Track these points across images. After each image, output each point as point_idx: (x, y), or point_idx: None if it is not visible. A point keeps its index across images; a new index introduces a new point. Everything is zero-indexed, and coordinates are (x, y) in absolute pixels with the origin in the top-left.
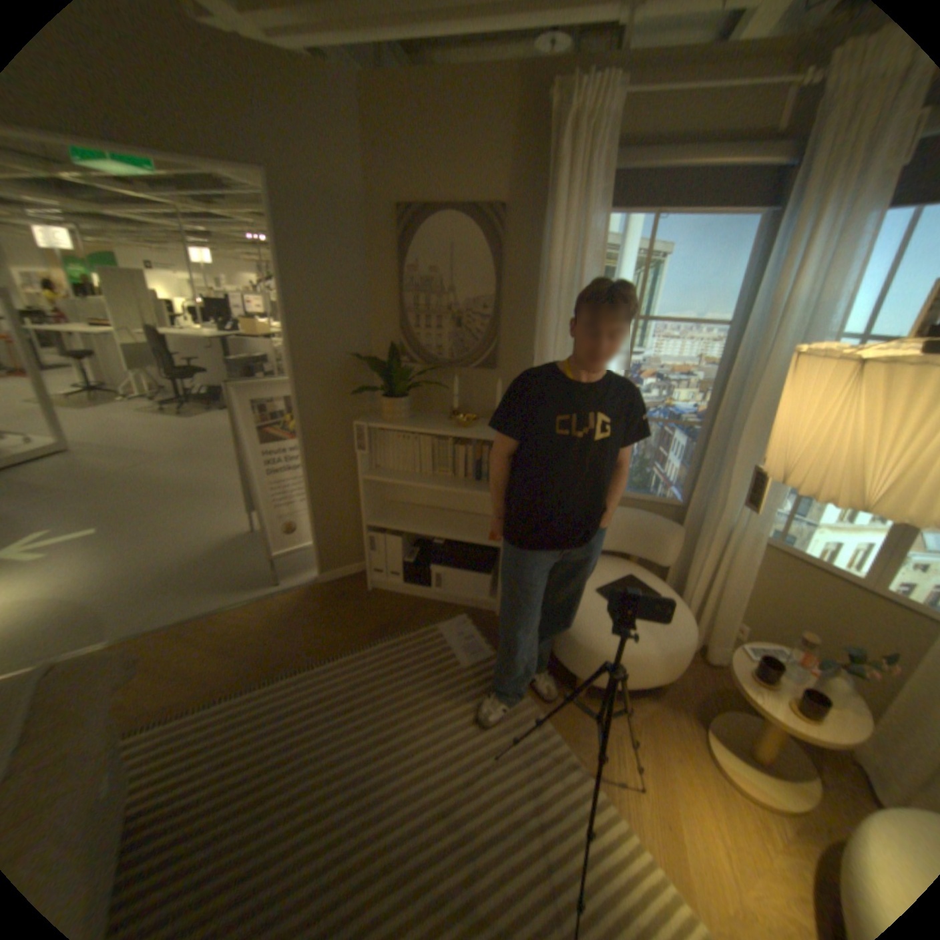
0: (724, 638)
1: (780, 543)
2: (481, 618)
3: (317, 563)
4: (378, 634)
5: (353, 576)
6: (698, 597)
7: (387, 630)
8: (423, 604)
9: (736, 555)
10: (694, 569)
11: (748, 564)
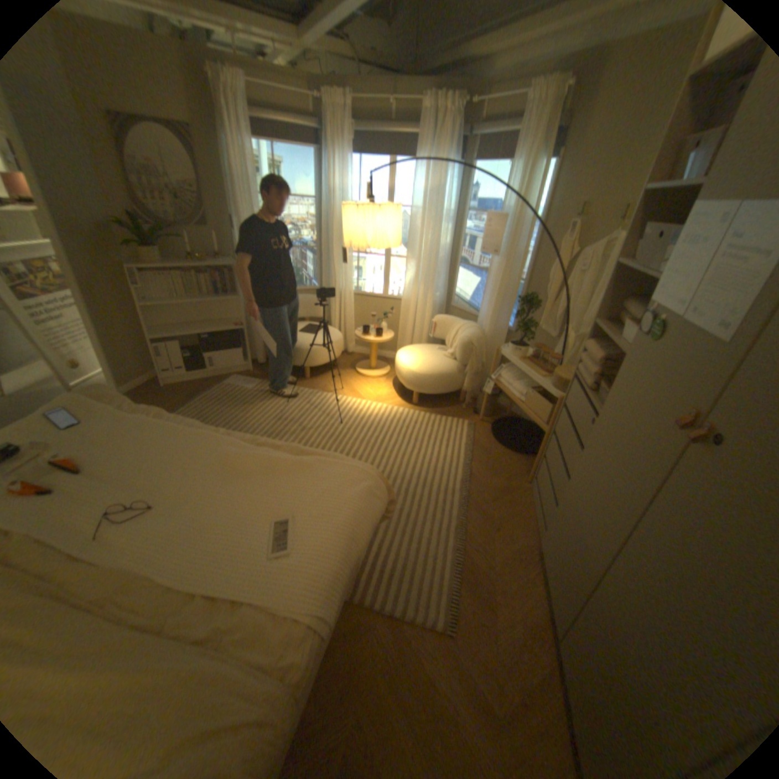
0: (350, 339)
1: (356, 292)
2: (243, 375)
3: (110, 383)
4: (189, 398)
5: (140, 387)
6: (336, 326)
7: (193, 395)
8: (204, 381)
9: (344, 302)
10: (331, 317)
11: (349, 303)
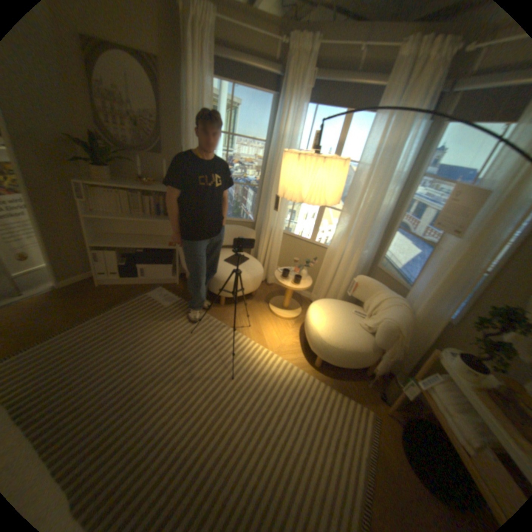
0: (271, 272)
1: (286, 232)
2: (168, 287)
3: (50, 277)
4: (110, 305)
5: (79, 283)
6: (261, 258)
7: (115, 303)
8: (133, 288)
9: (272, 239)
10: (259, 249)
11: (277, 241)
